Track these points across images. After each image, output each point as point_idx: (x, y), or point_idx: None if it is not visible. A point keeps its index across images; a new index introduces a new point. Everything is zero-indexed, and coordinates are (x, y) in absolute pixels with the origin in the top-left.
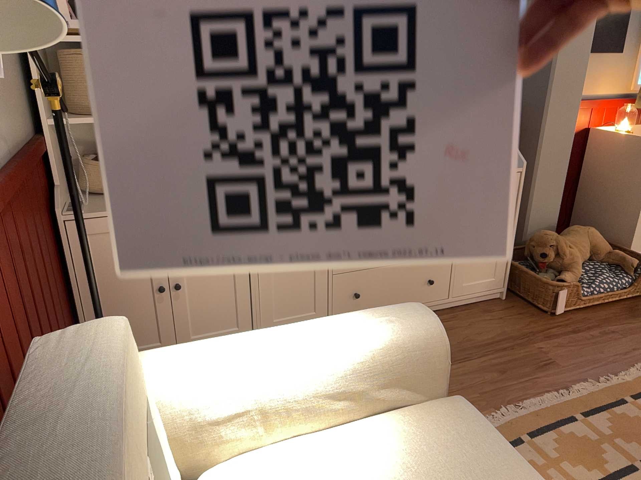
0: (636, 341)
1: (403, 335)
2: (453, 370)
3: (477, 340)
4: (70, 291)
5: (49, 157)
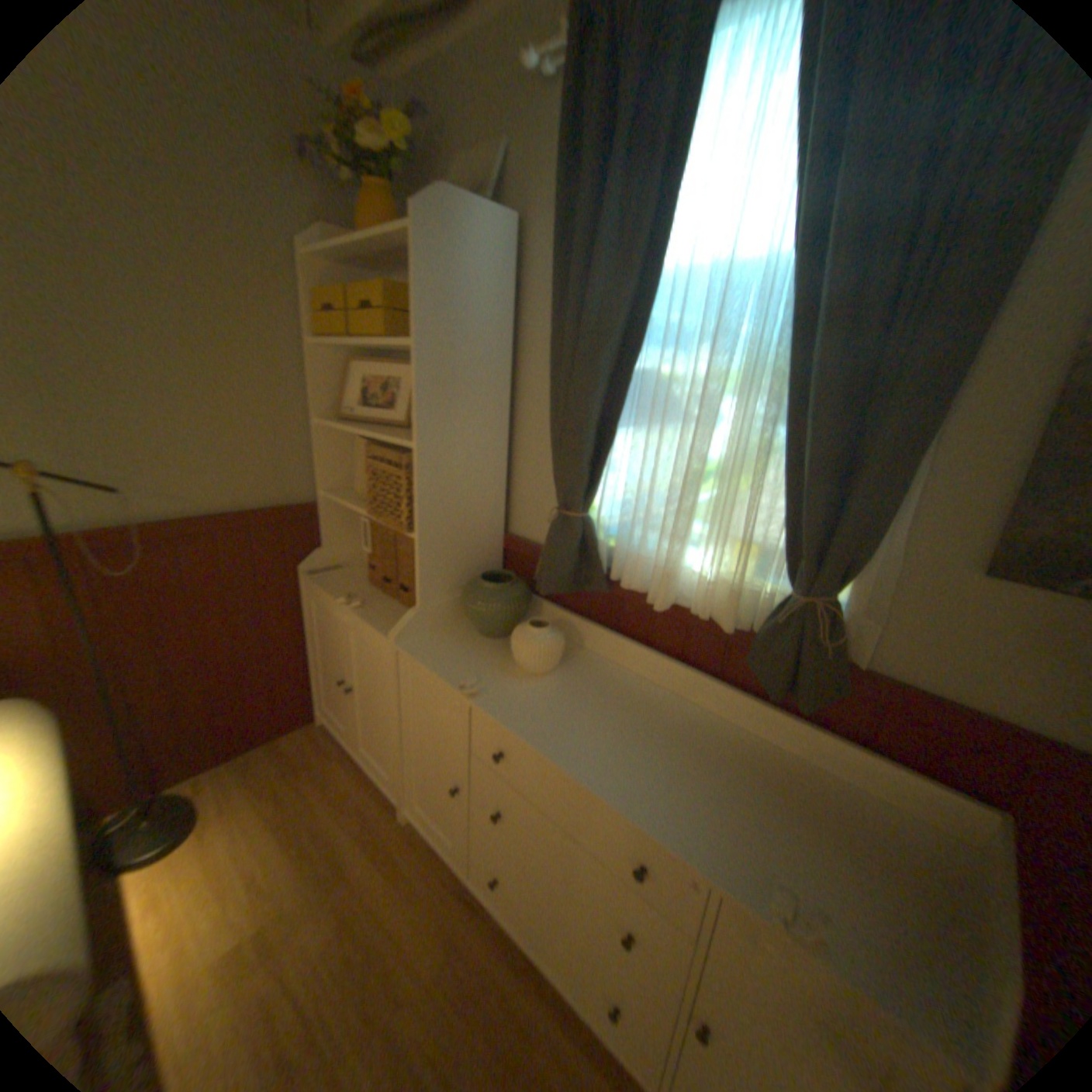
0: None
1: None
2: None
3: None
4: (304, 639)
5: (320, 522)
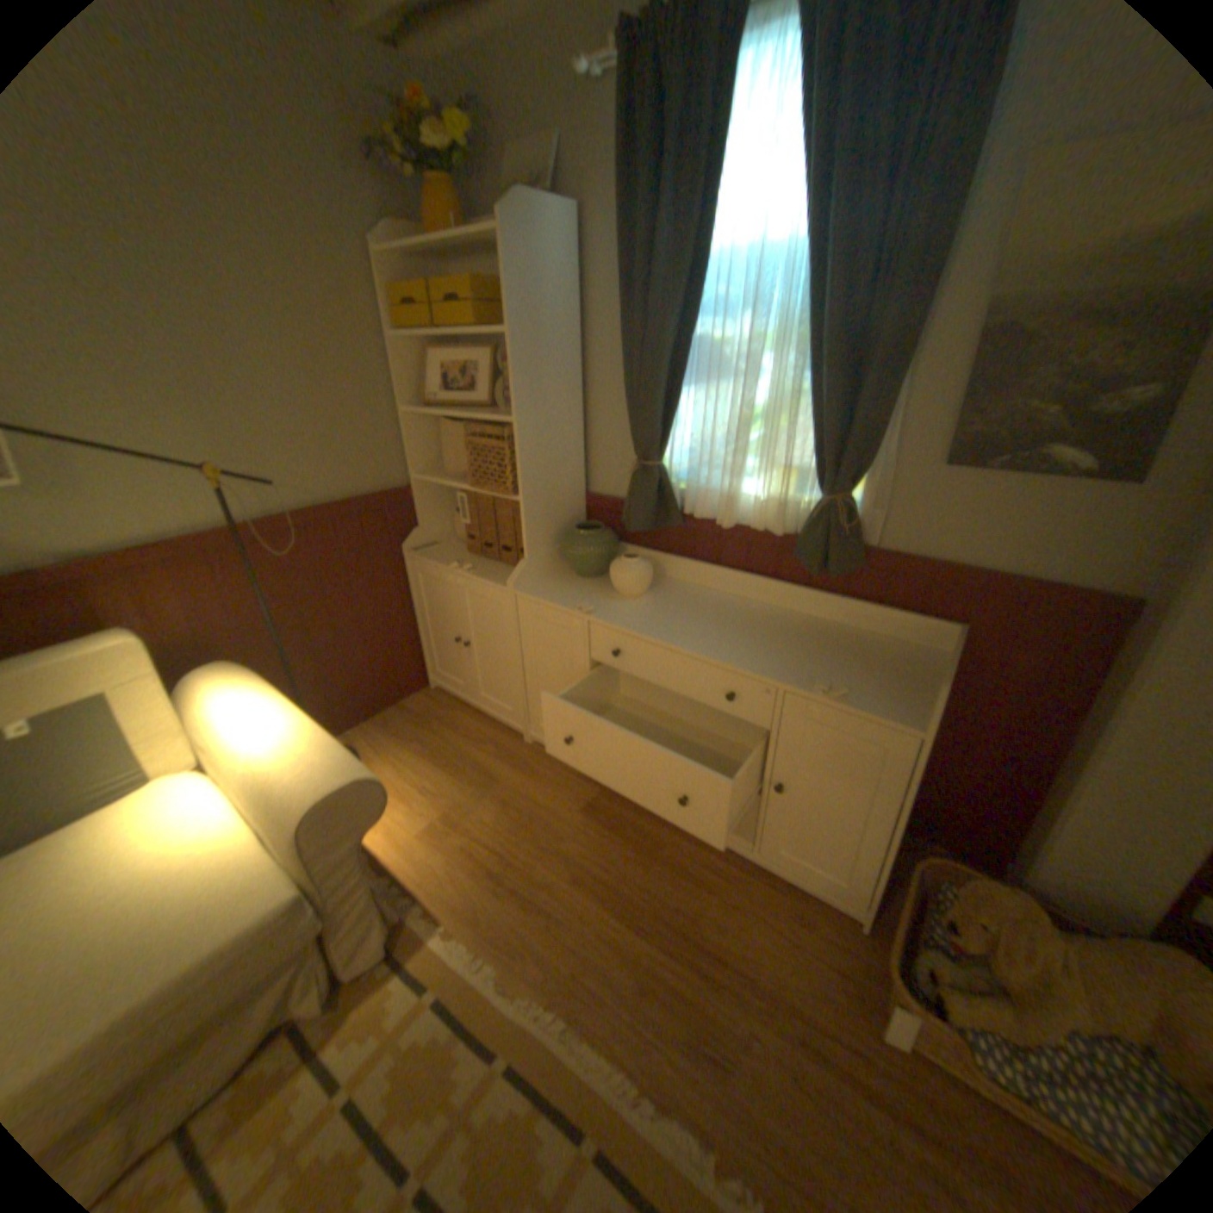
0: None
1: (284, 789)
2: (606, 925)
3: (703, 930)
4: (414, 610)
5: (415, 503)
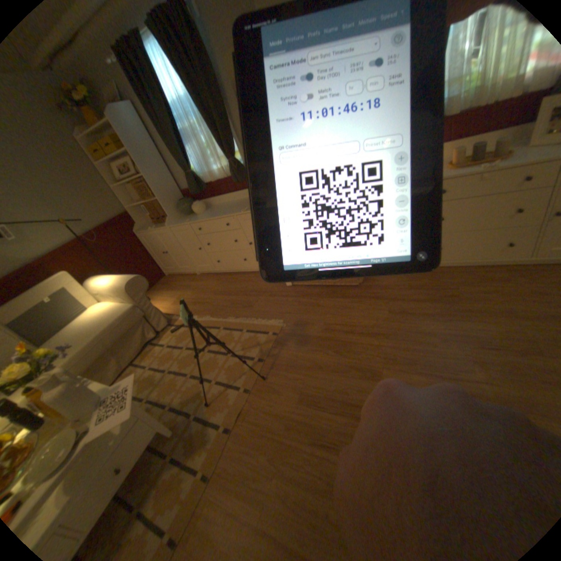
0: (299, 307)
1: (118, 283)
2: (223, 296)
3: (248, 287)
4: (147, 250)
5: (130, 214)
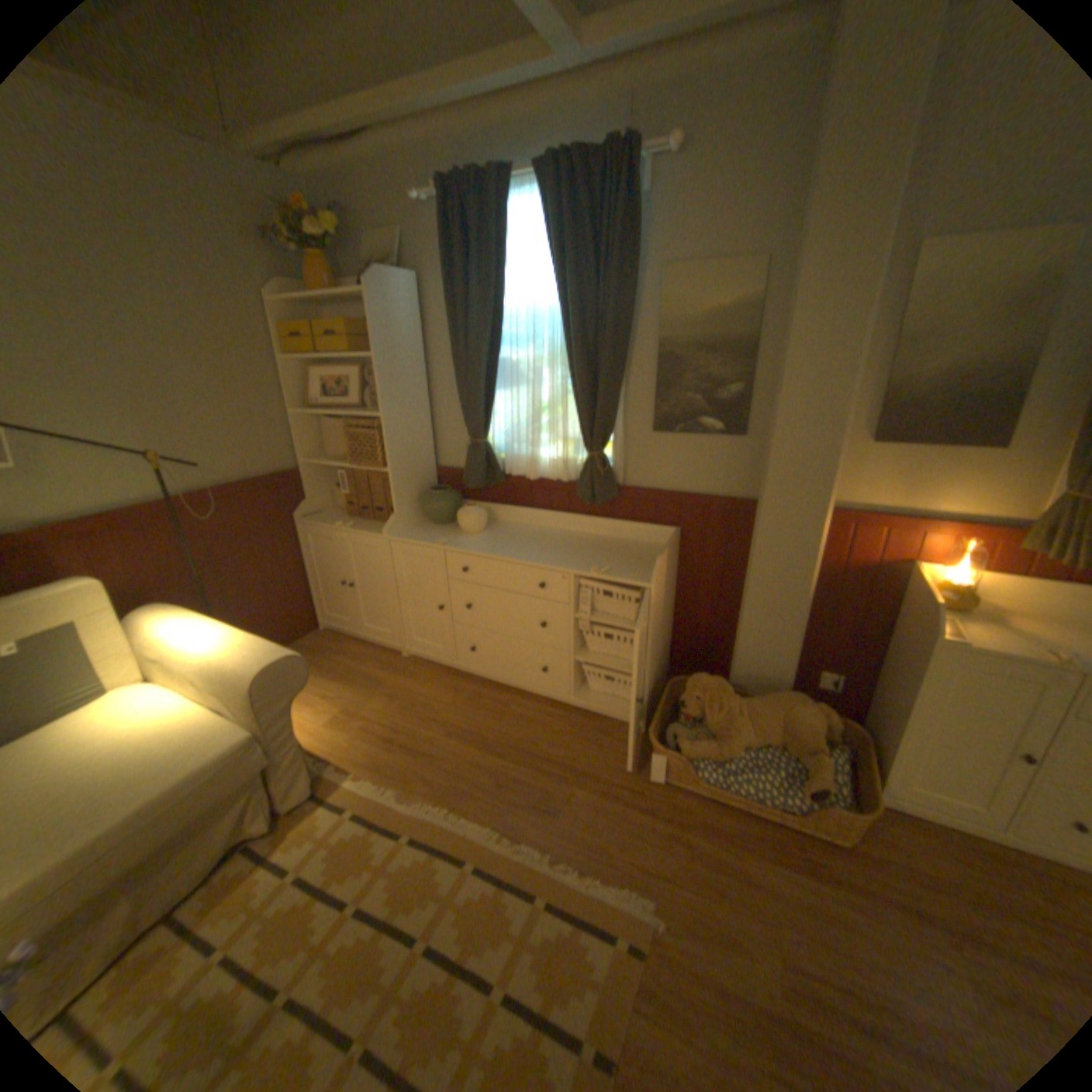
0: (695, 875)
1: (235, 666)
2: (472, 755)
3: (539, 747)
4: (304, 566)
5: (303, 481)
